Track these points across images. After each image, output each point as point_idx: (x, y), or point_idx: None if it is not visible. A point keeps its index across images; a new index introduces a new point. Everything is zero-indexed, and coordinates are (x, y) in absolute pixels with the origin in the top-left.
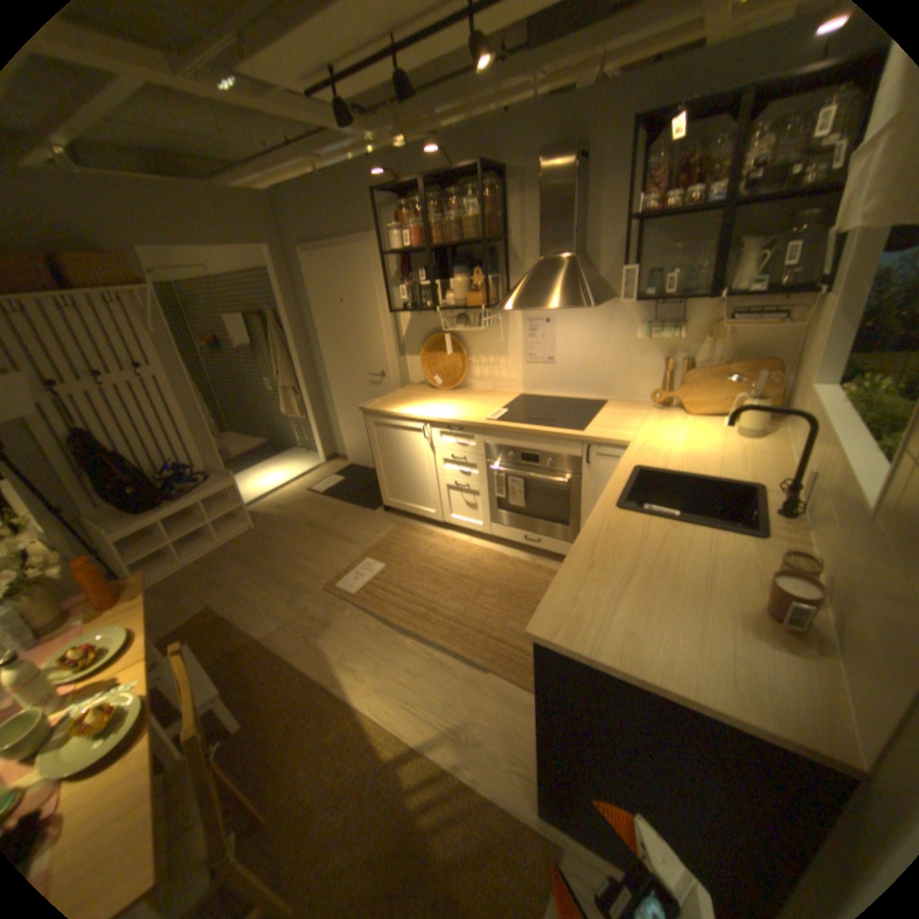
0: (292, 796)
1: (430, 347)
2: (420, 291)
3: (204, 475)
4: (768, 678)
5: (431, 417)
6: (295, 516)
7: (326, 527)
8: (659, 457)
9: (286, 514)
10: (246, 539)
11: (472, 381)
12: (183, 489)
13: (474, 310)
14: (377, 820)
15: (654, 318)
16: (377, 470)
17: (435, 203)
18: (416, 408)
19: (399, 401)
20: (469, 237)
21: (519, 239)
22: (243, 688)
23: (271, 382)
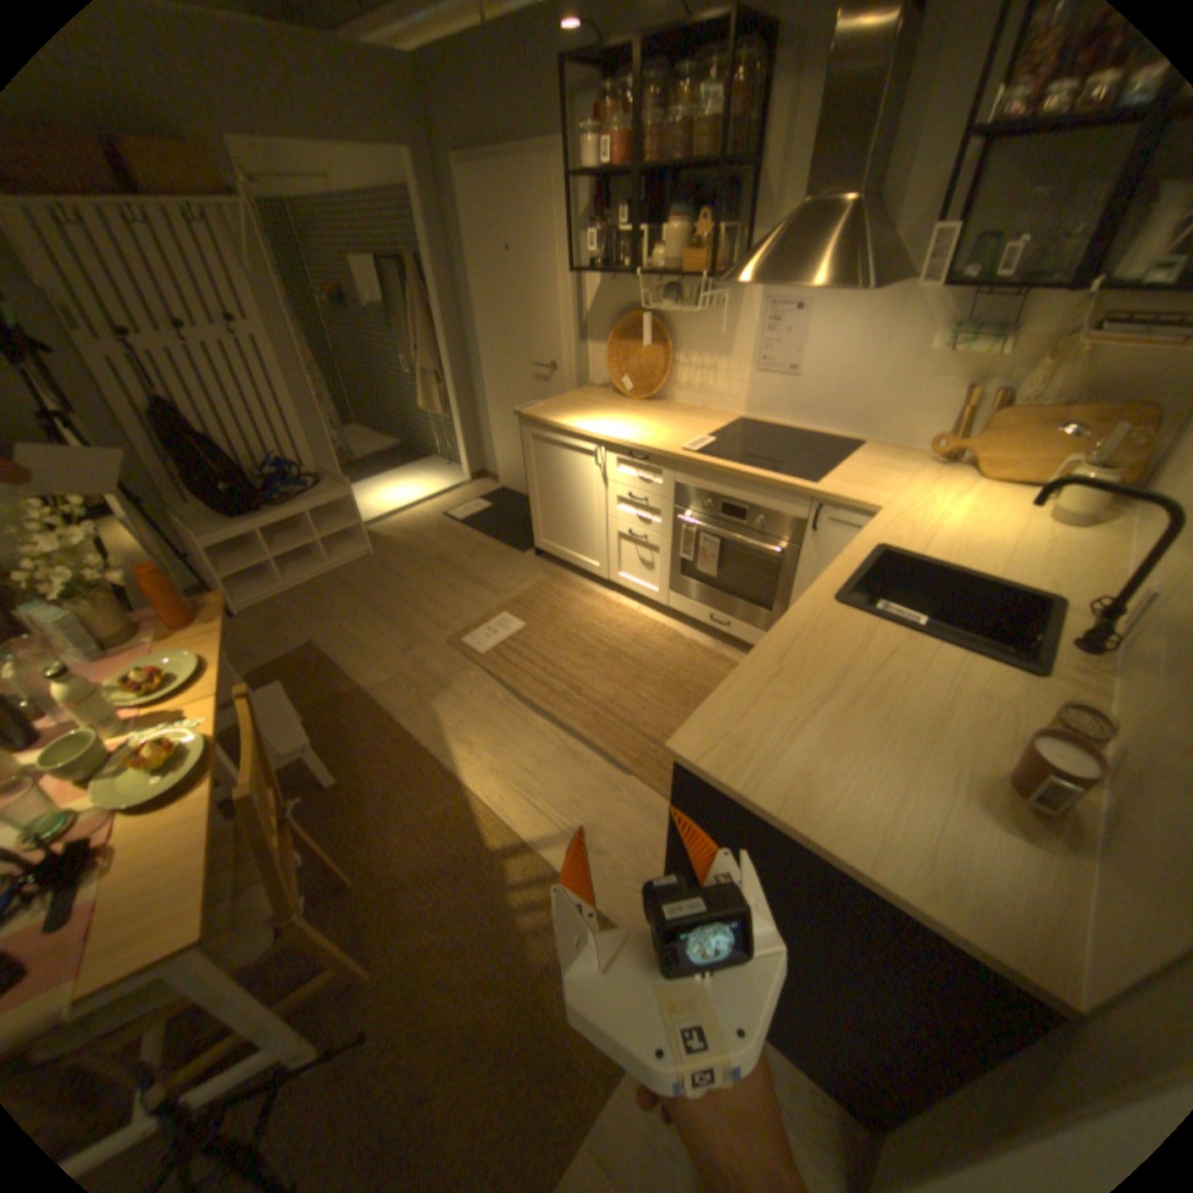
0: (384, 866)
1: (623, 333)
2: (618, 242)
3: (315, 479)
4: (981, 870)
5: (607, 437)
6: (425, 547)
7: (461, 566)
8: (918, 537)
9: (414, 542)
10: (363, 567)
11: (676, 391)
12: (289, 494)
13: (692, 280)
14: (474, 910)
15: (968, 318)
16: (532, 501)
17: (656, 89)
18: (590, 421)
19: (569, 408)
20: (701, 154)
21: (780, 162)
22: (343, 741)
23: (408, 363)
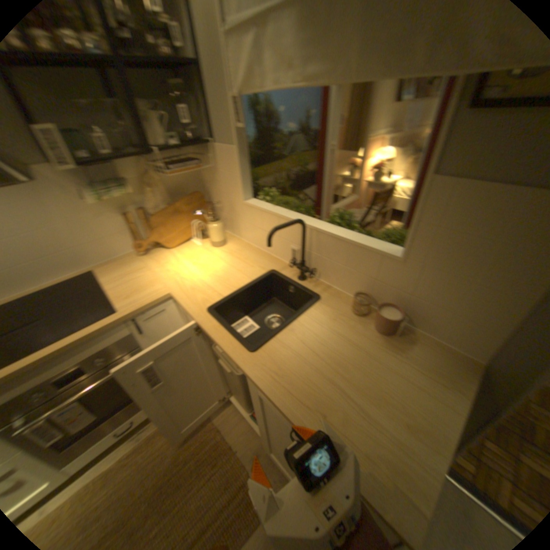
0: None
1: None
2: None
3: None
4: (431, 365)
5: None
6: None
7: None
8: (204, 290)
9: None
10: None
11: None
12: None
13: None
14: None
15: (84, 180)
16: None
17: None
18: None
19: None
20: None
21: None
22: None
23: None
